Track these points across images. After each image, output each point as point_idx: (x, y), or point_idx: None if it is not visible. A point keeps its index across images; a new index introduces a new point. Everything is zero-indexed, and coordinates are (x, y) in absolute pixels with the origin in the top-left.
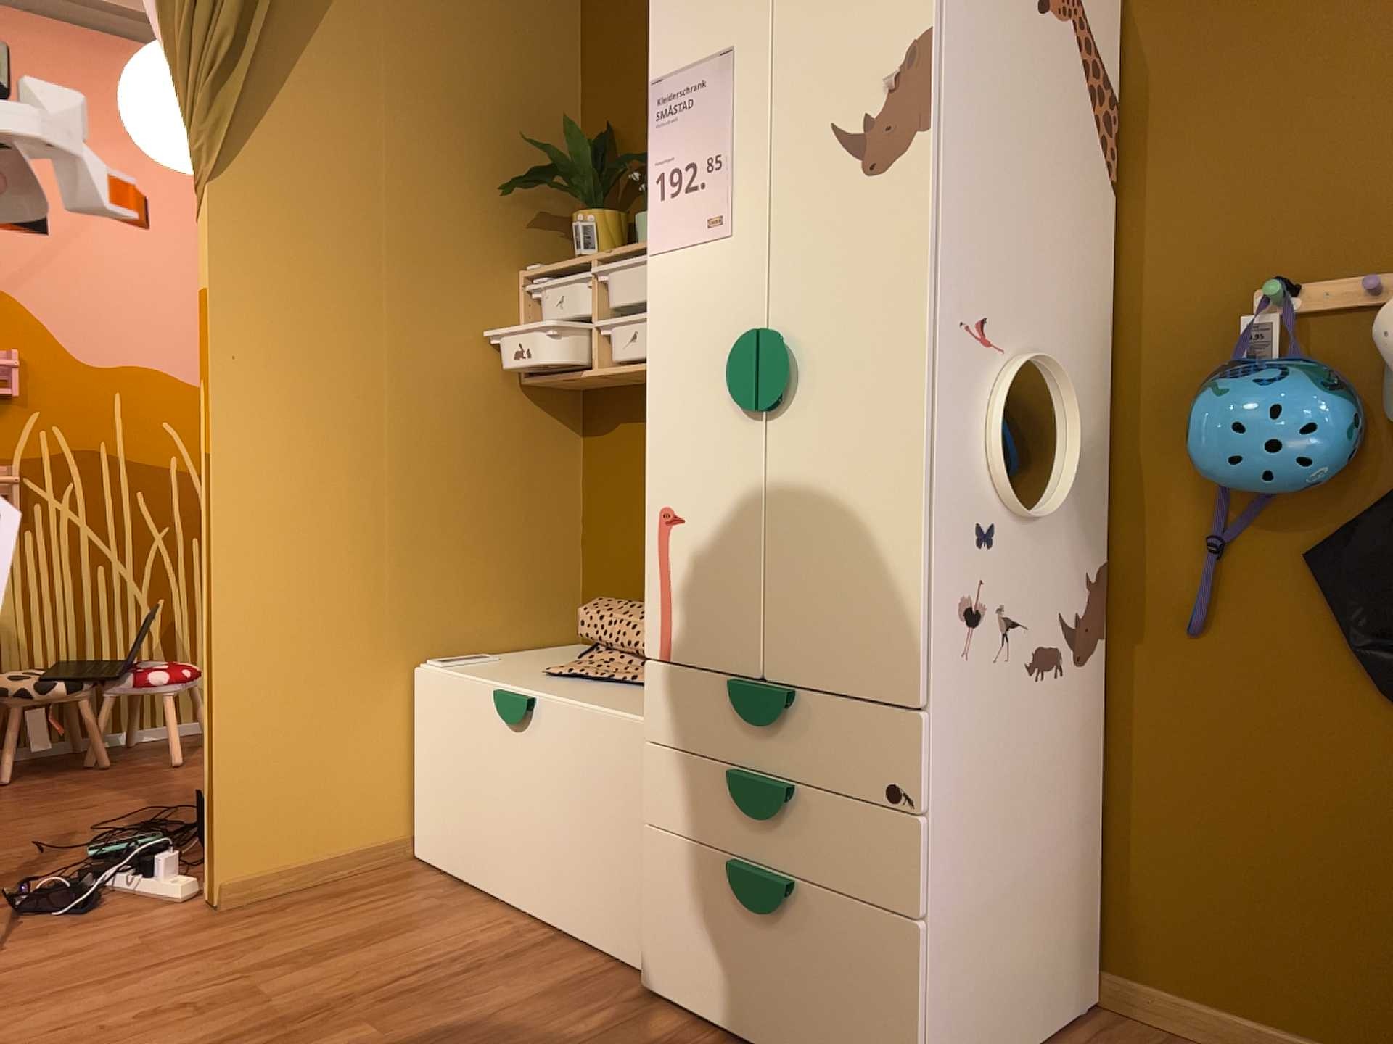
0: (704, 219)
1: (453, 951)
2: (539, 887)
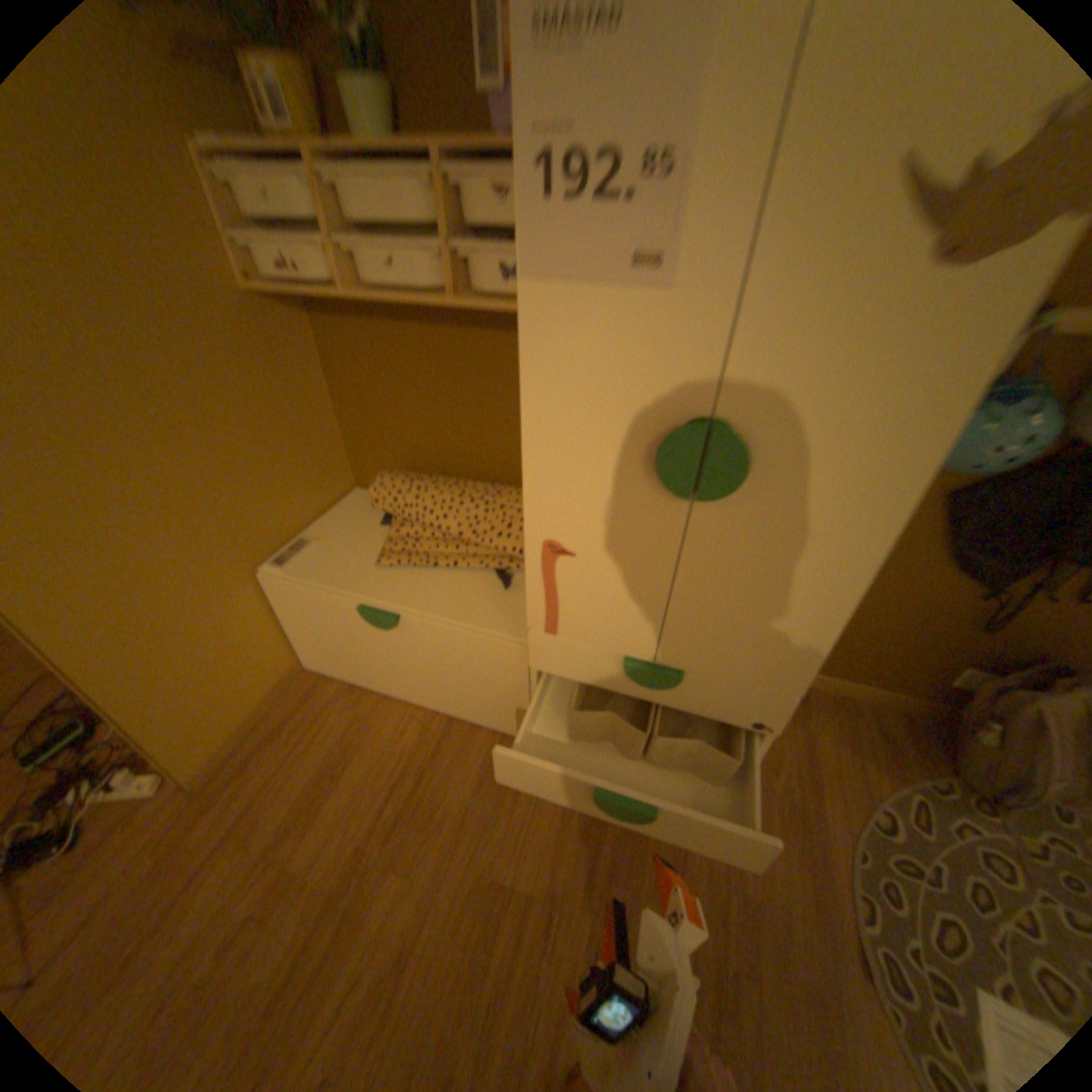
0: (629, 250)
1: (395, 762)
2: (428, 697)
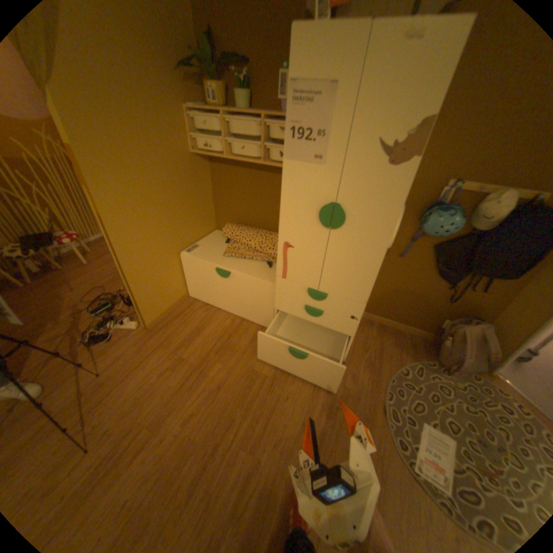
0: (312, 155)
1: (221, 330)
2: (235, 309)
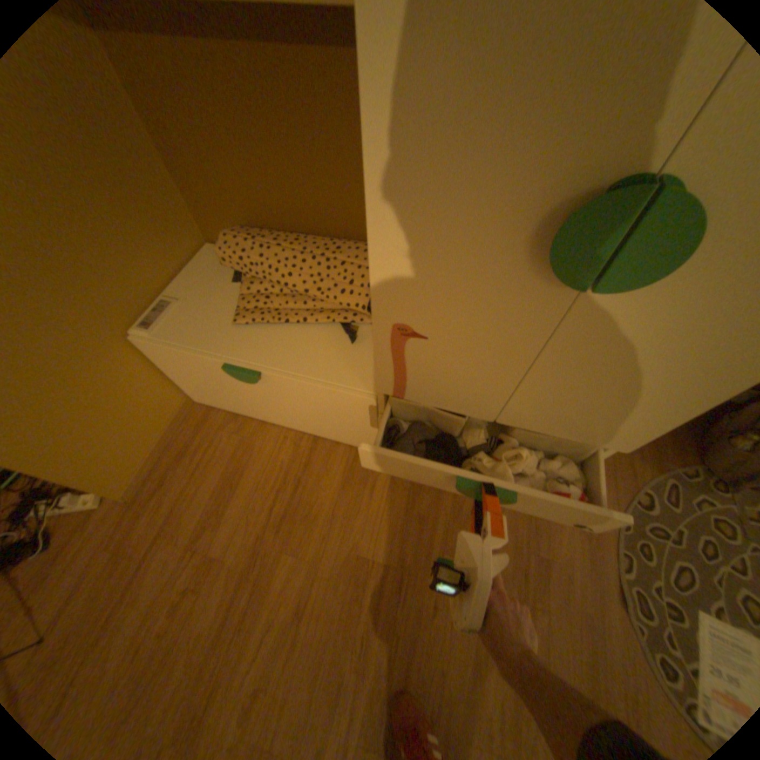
0: None
1: (277, 473)
2: (296, 424)
